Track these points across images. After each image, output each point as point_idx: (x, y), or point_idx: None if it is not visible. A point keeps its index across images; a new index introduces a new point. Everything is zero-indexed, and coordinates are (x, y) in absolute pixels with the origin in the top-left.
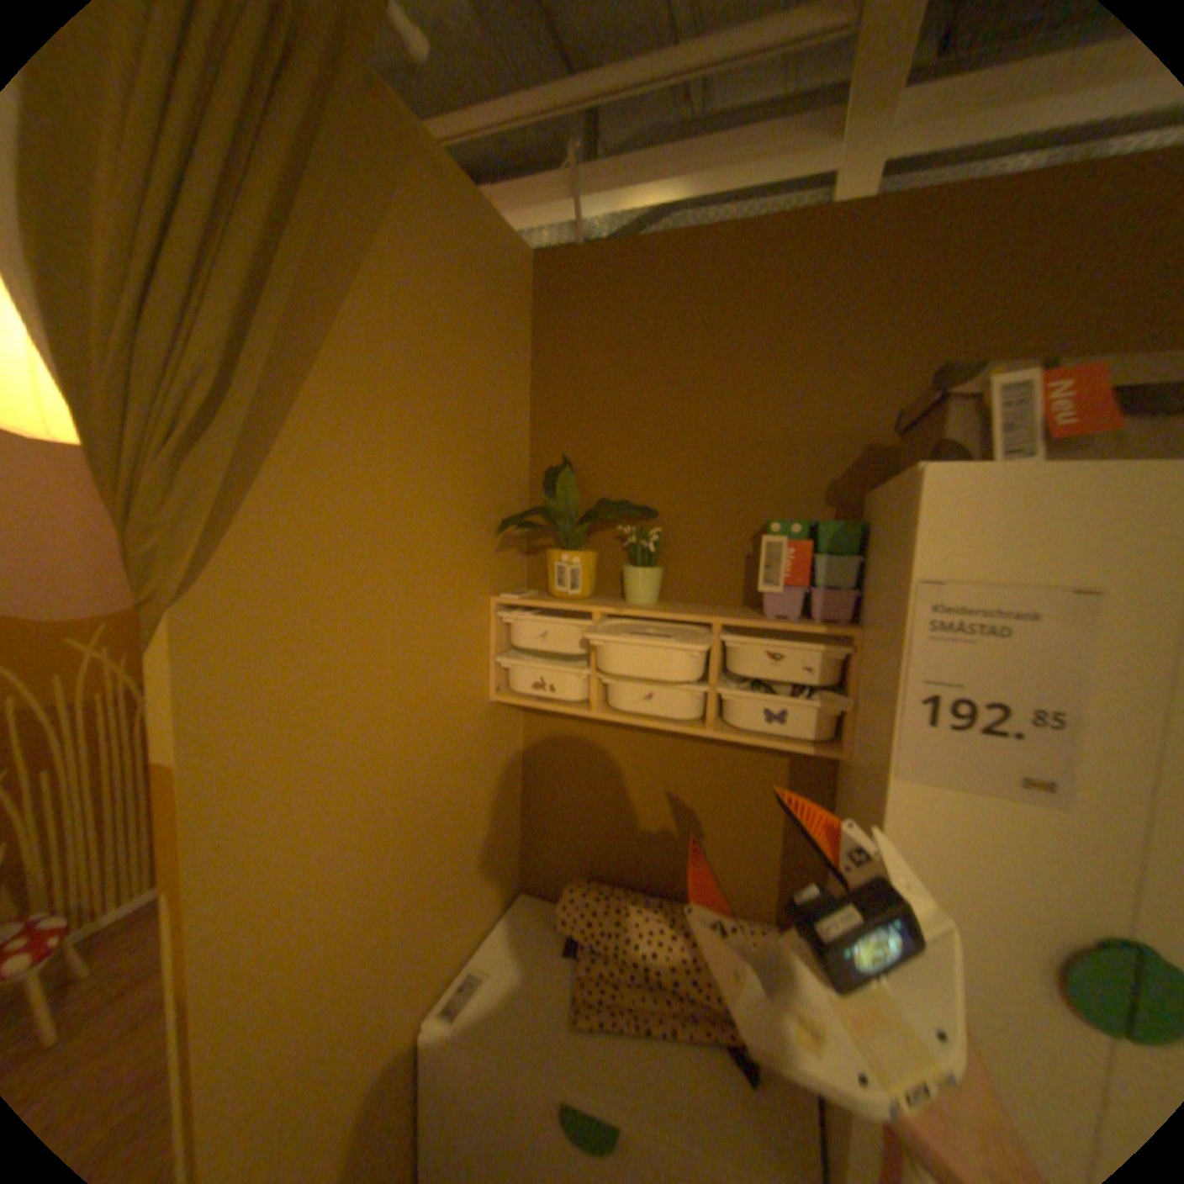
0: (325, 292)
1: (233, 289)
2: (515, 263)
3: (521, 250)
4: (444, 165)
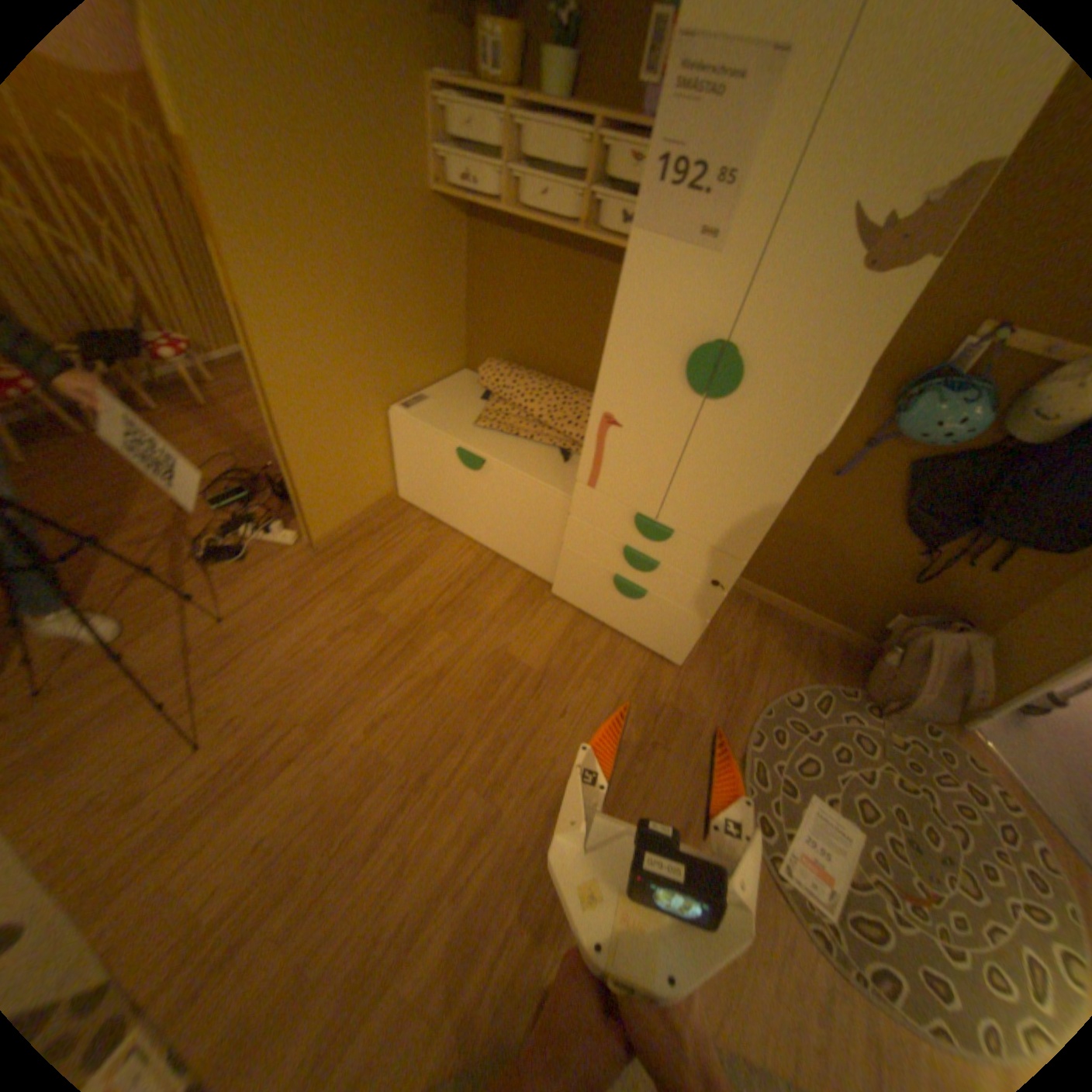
0: None
1: None
2: None
3: None
4: None
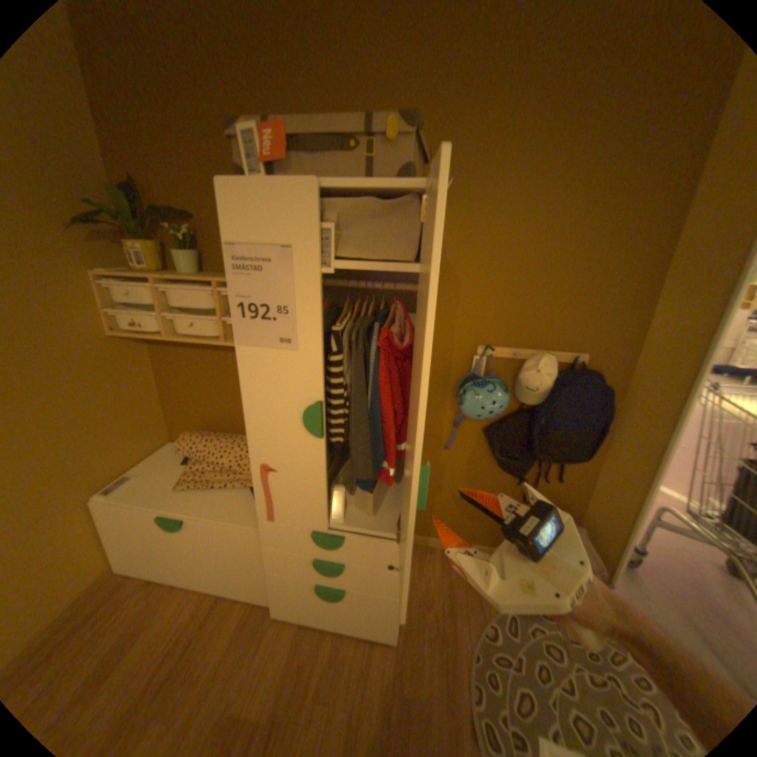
0: None
1: None
2: None
3: None
4: None
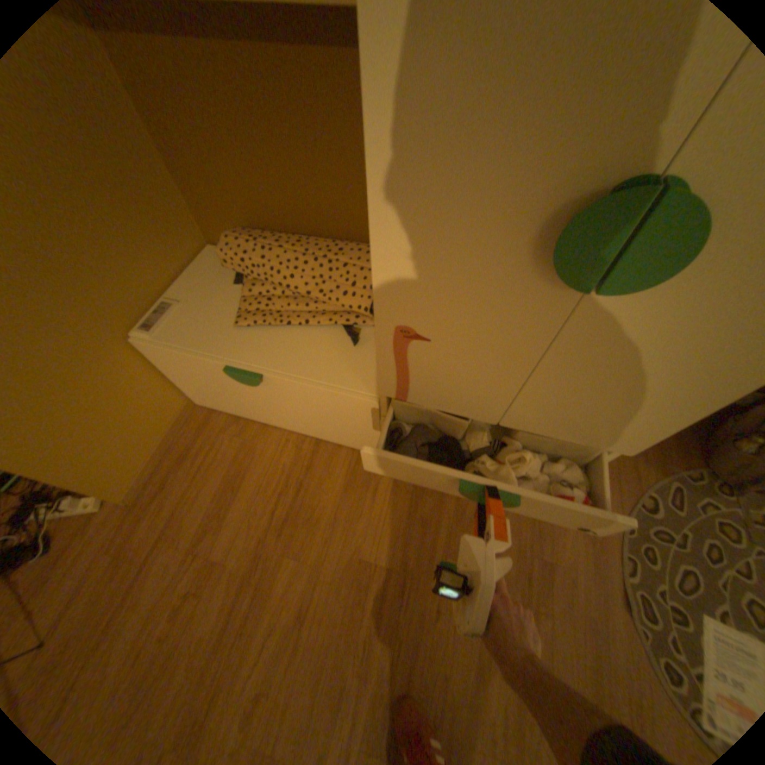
0: None
1: None
2: None
3: None
4: None
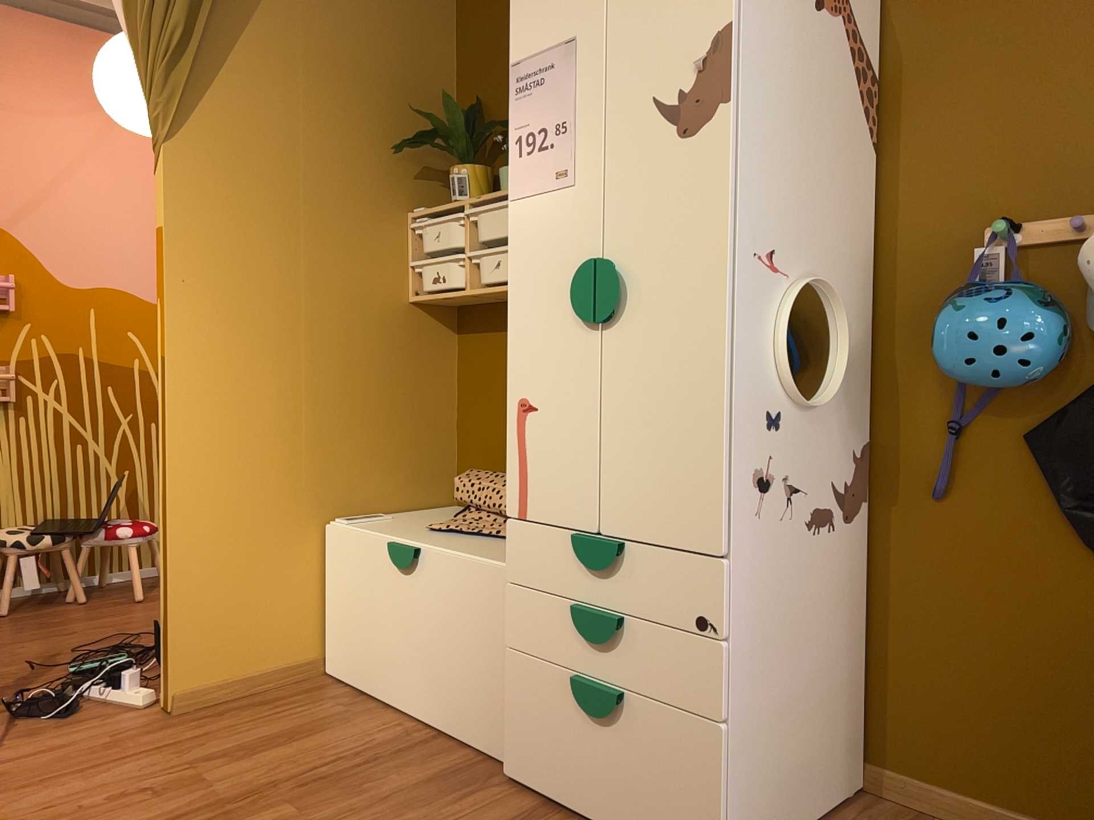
0: None
1: None
2: None
3: None
4: None
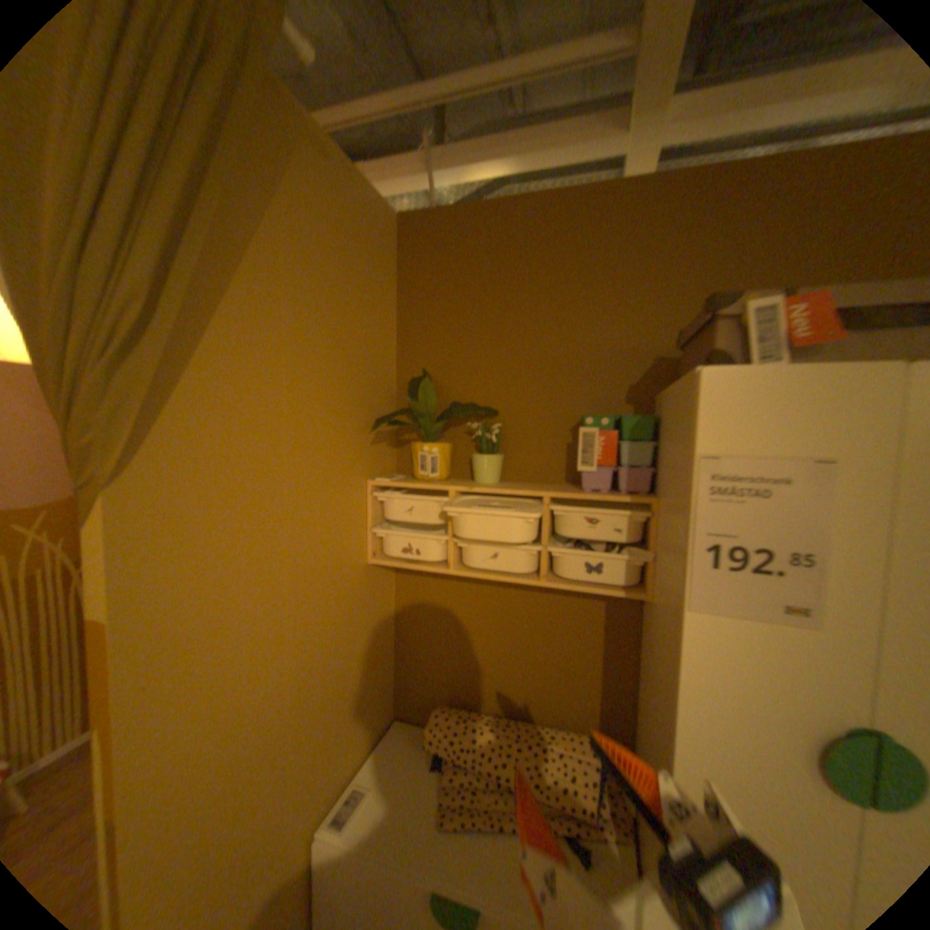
0: (232, 238)
1: (158, 232)
2: (383, 220)
3: (388, 211)
4: (327, 144)
